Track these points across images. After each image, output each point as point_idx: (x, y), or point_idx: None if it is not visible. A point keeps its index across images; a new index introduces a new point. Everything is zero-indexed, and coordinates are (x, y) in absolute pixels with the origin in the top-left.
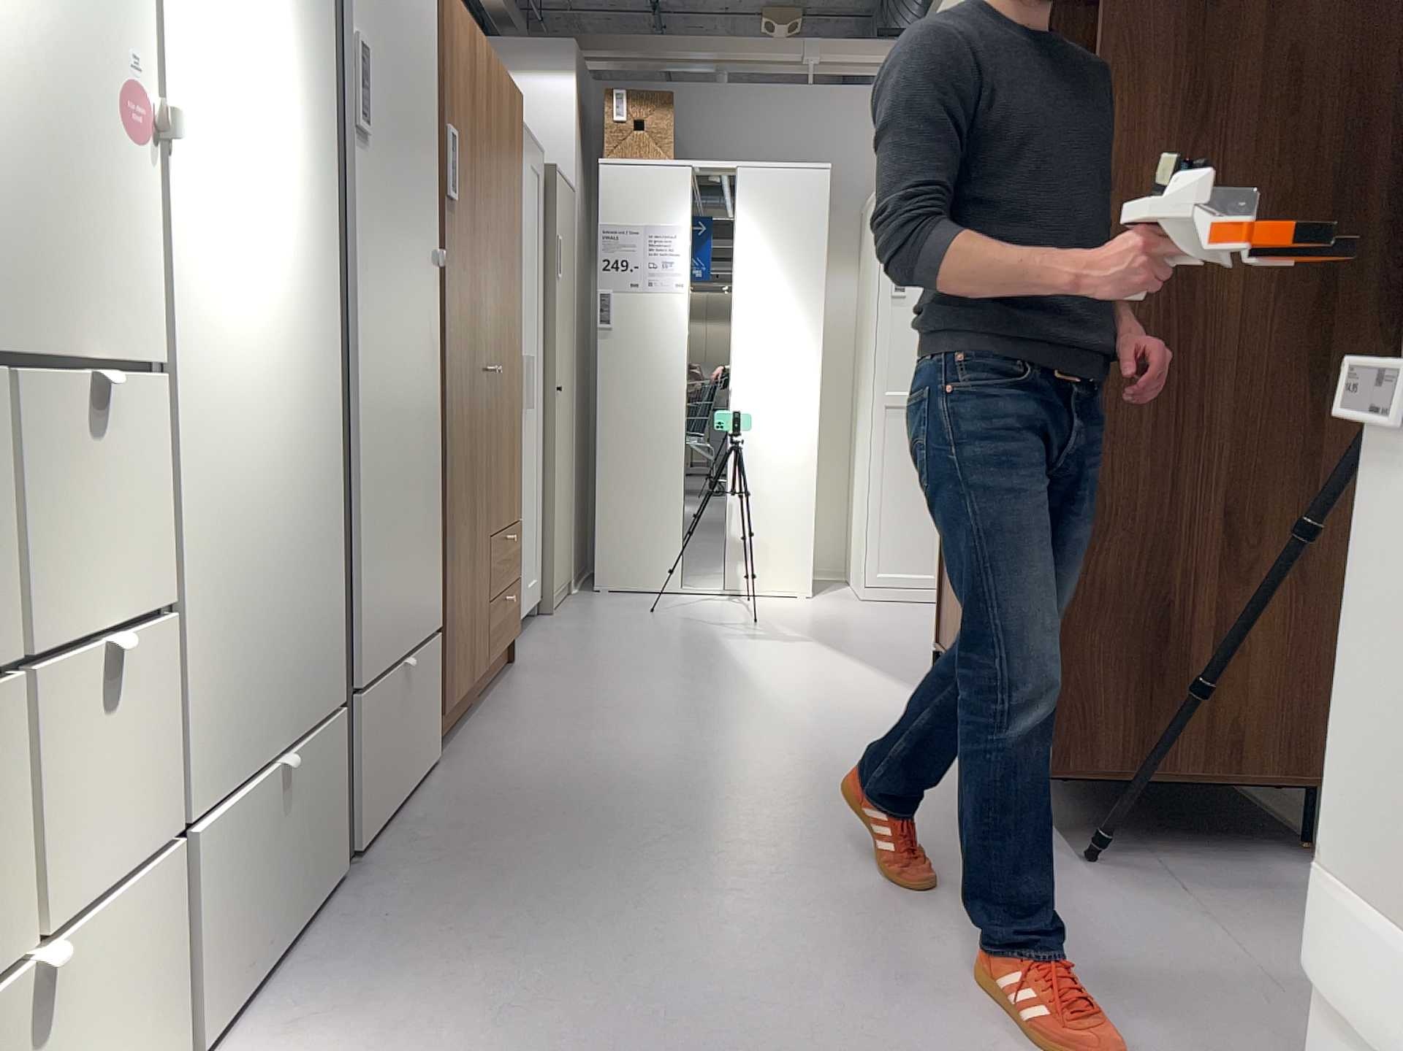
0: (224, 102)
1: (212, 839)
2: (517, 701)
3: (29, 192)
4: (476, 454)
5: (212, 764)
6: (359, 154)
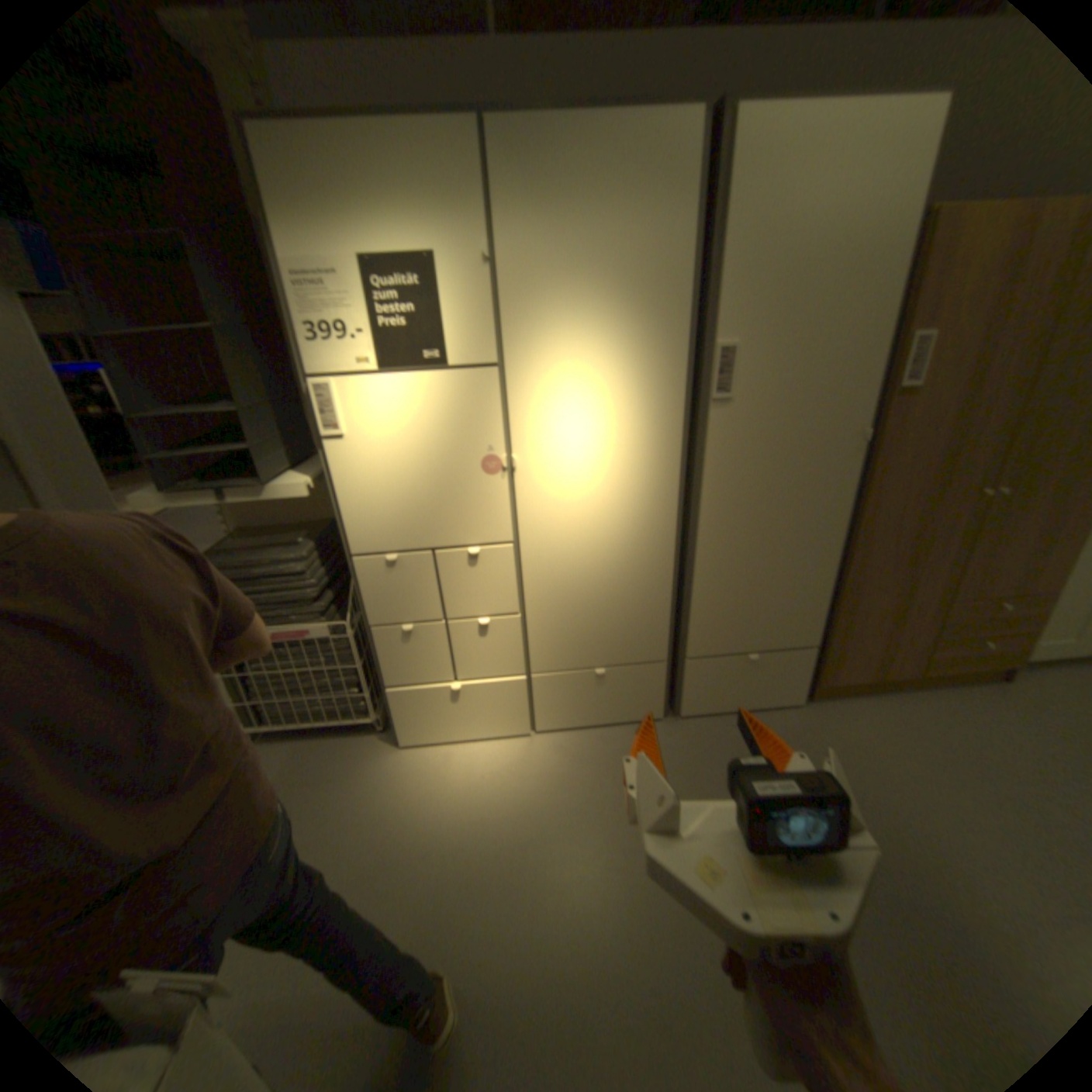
0: (563, 437)
1: (546, 680)
2: (938, 709)
3: (445, 504)
4: (934, 552)
5: (550, 659)
6: (721, 411)
